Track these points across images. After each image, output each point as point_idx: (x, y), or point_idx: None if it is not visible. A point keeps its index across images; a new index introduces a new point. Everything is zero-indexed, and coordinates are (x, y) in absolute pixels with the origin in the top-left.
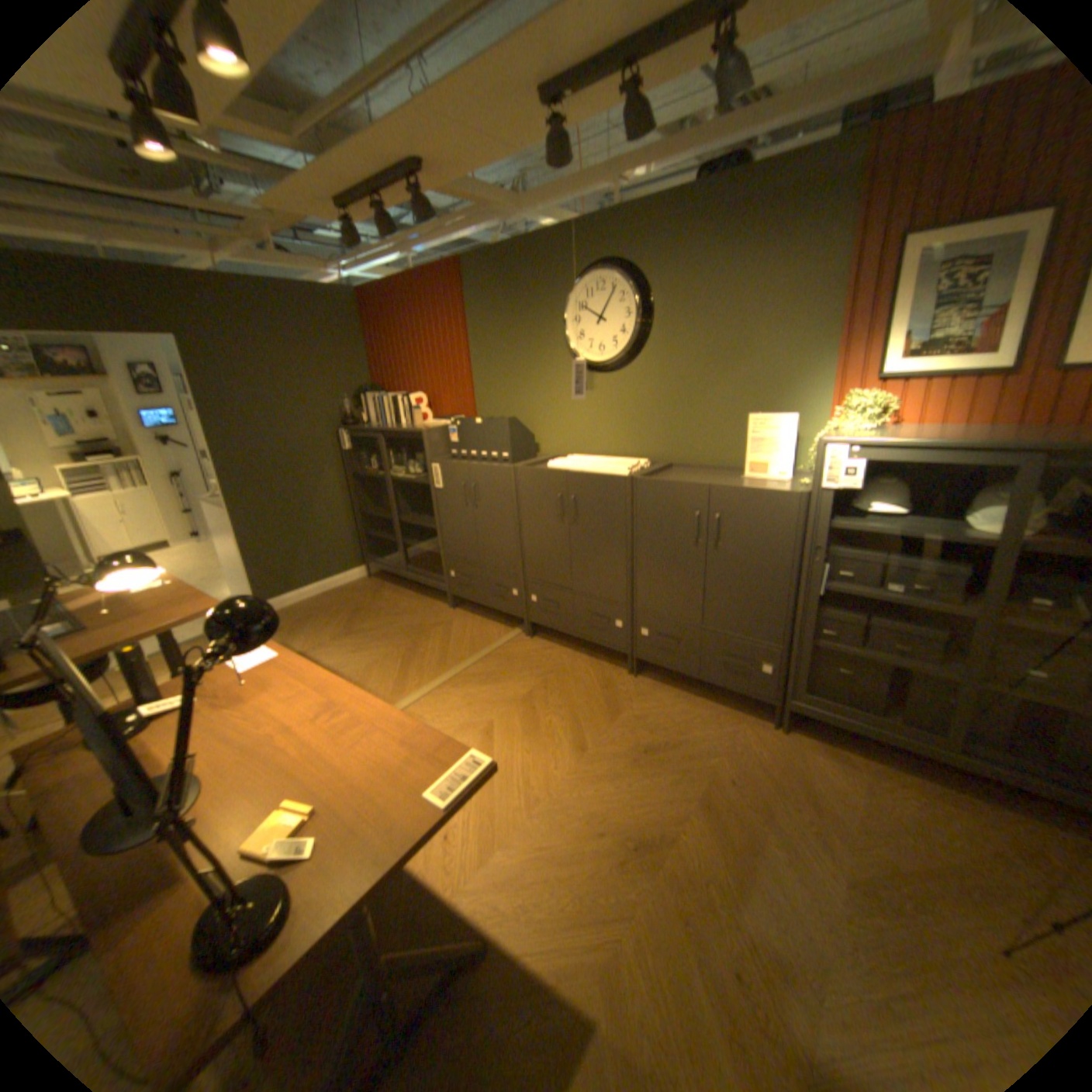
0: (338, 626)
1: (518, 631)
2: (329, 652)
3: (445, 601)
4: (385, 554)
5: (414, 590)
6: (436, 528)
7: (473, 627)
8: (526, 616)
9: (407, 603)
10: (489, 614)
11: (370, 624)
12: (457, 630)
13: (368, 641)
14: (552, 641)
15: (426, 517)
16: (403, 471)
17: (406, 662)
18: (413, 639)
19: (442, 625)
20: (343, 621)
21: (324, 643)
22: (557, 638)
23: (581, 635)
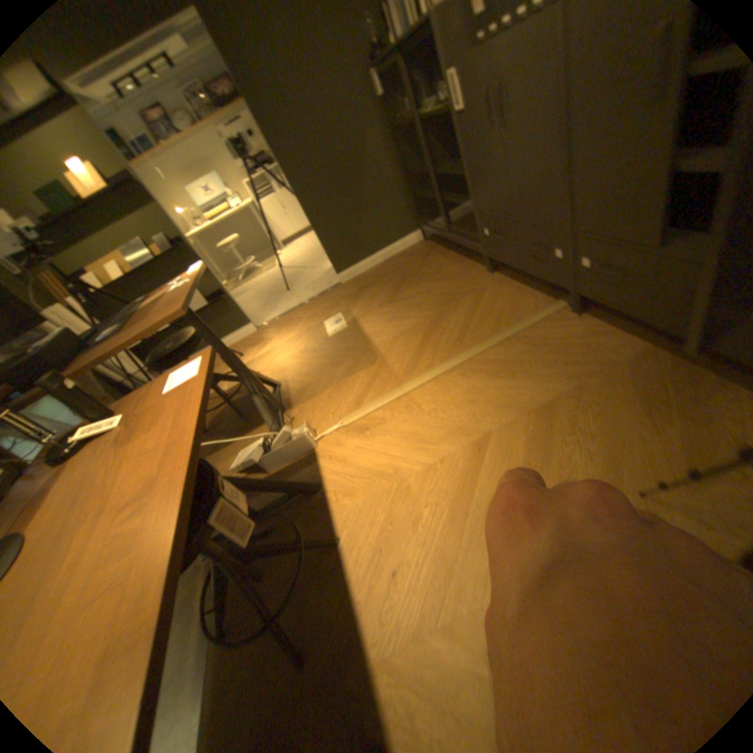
0: (387, 293)
1: (565, 304)
2: (373, 319)
3: (487, 263)
4: (439, 213)
5: (460, 251)
6: (469, 173)
7: (508, 297)
8: (574, 287)
9: (449, 266)
10: (533, 278)
11: (412, 291)
12: (489, 299)
13: (404, 310)
14: (613, 322)
15: (464, 160)
16: (436, 101)
17: (427, 337)
18: (441, 310)
19: (475, 293)
20: (392, 288)
21: (372, 310)
22: (624, 318)
23: (666, 325)
